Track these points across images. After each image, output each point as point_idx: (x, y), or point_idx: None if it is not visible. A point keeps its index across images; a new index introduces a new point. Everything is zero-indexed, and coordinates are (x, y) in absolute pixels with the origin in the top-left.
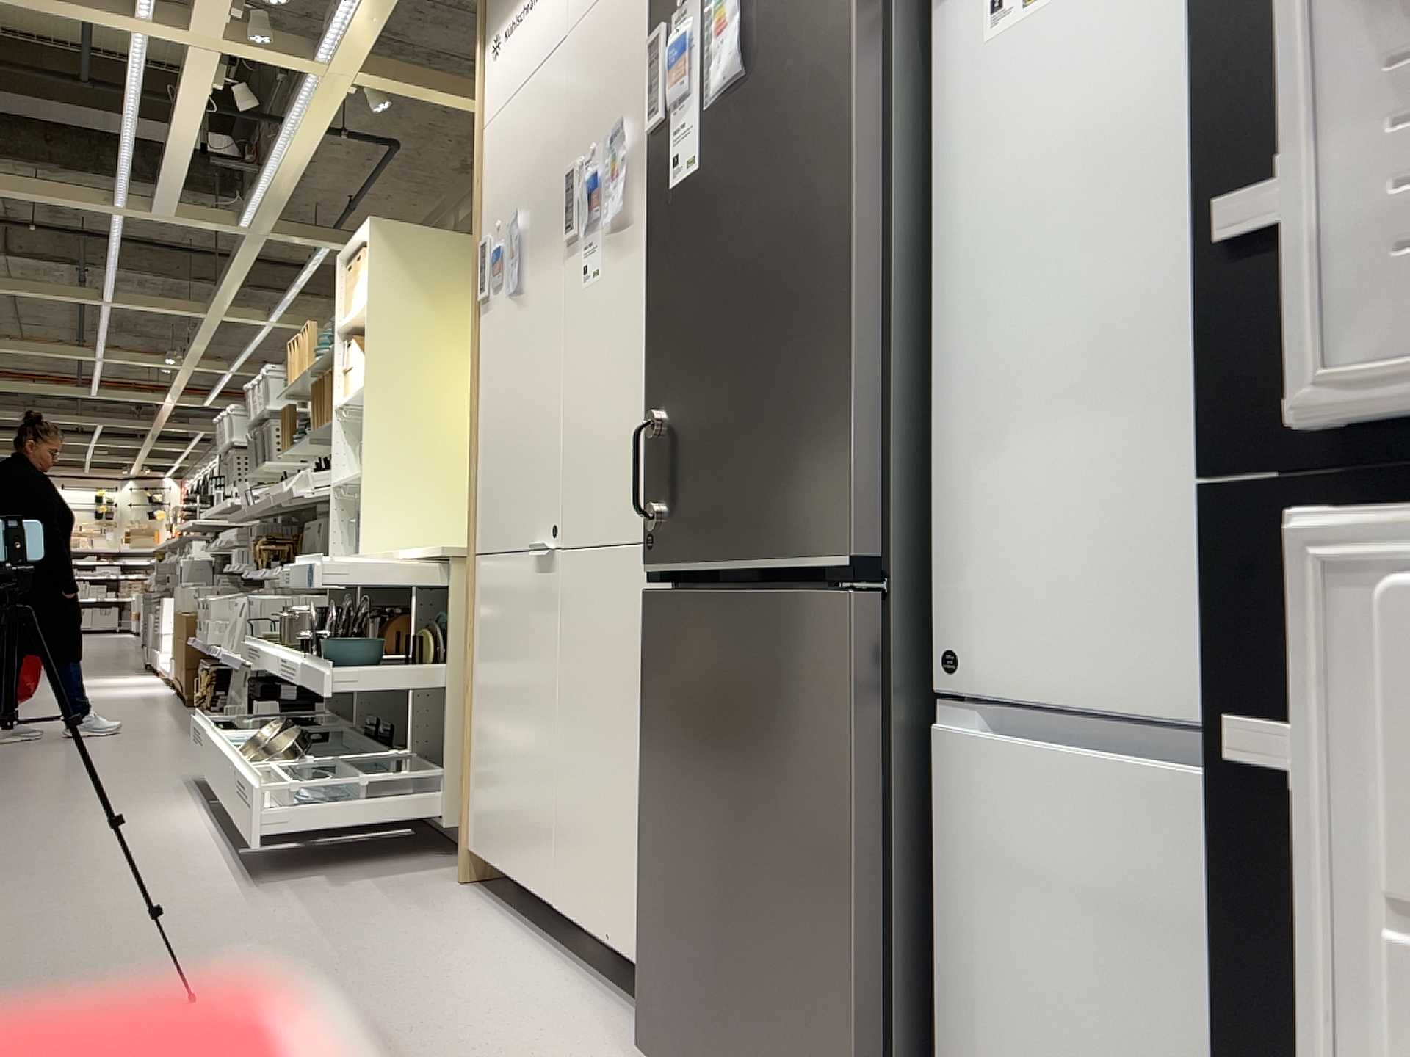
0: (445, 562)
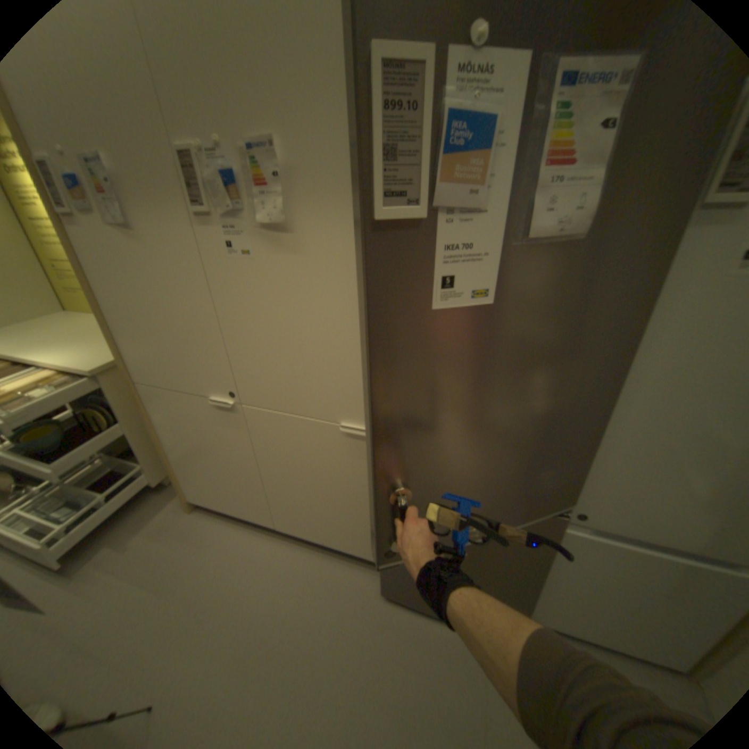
0: (88, 371)
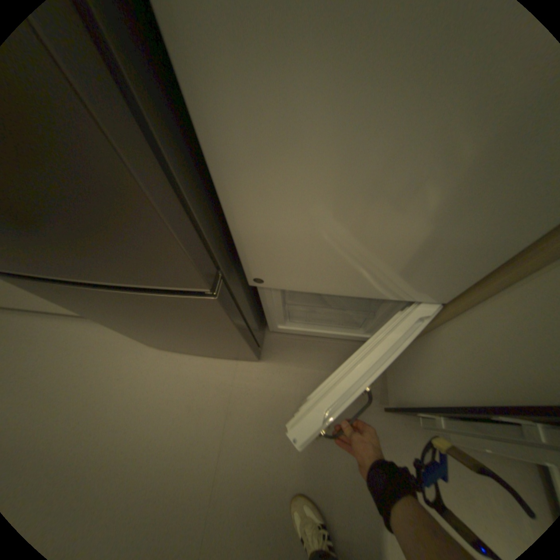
0: None
